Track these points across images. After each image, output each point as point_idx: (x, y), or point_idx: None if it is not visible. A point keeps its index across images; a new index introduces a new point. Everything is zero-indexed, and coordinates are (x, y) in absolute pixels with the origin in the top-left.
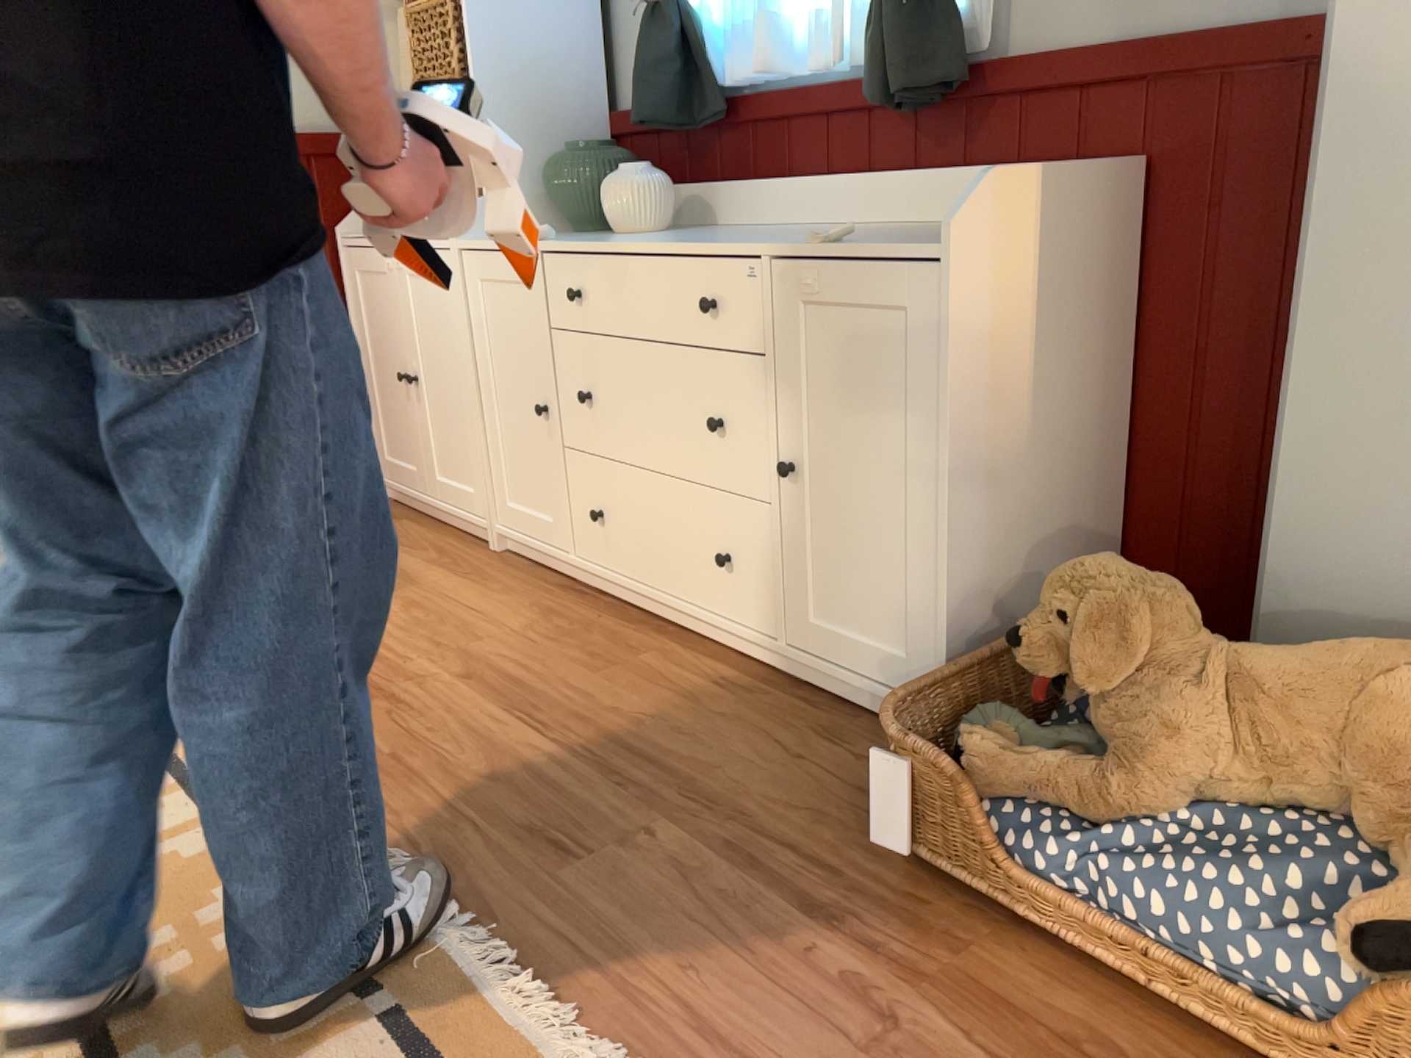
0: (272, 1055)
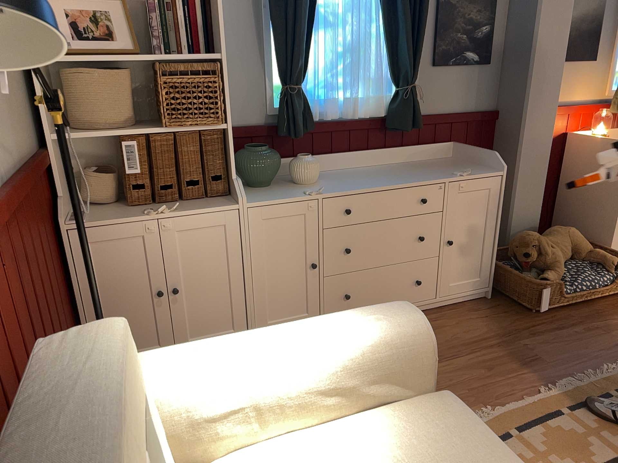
0: None
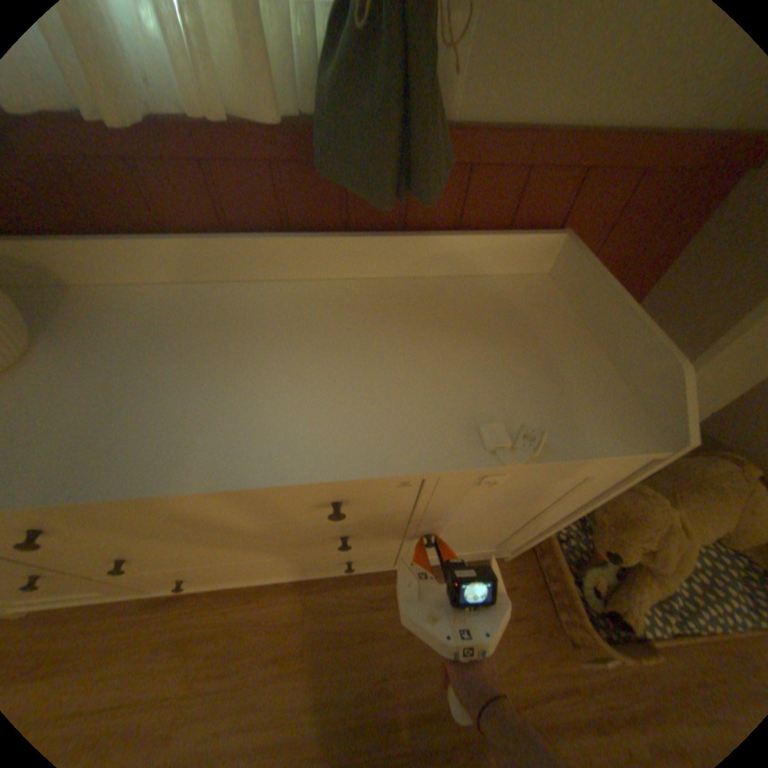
0: None
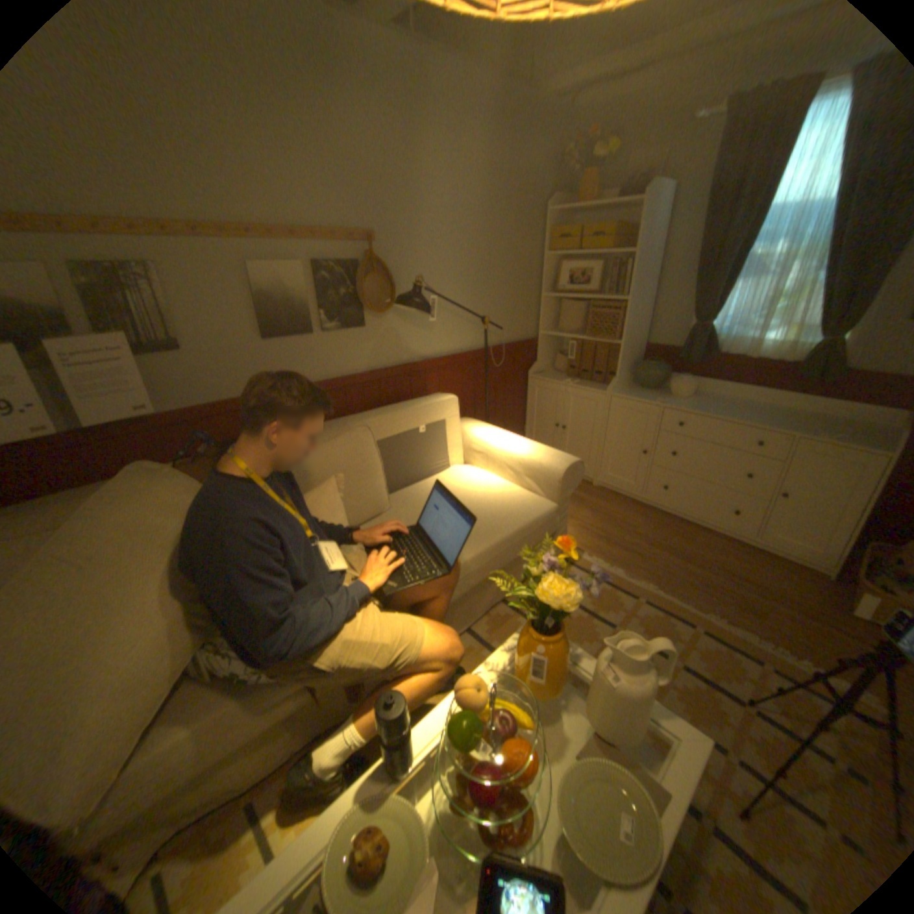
0: (759, 684)
